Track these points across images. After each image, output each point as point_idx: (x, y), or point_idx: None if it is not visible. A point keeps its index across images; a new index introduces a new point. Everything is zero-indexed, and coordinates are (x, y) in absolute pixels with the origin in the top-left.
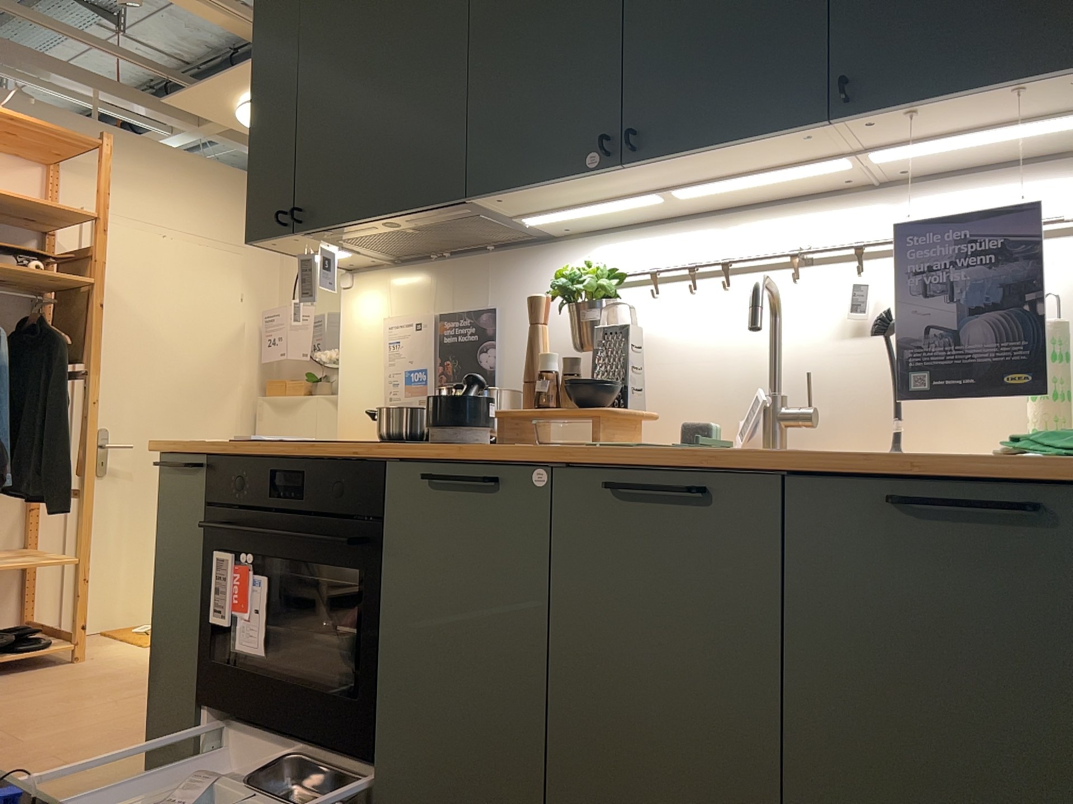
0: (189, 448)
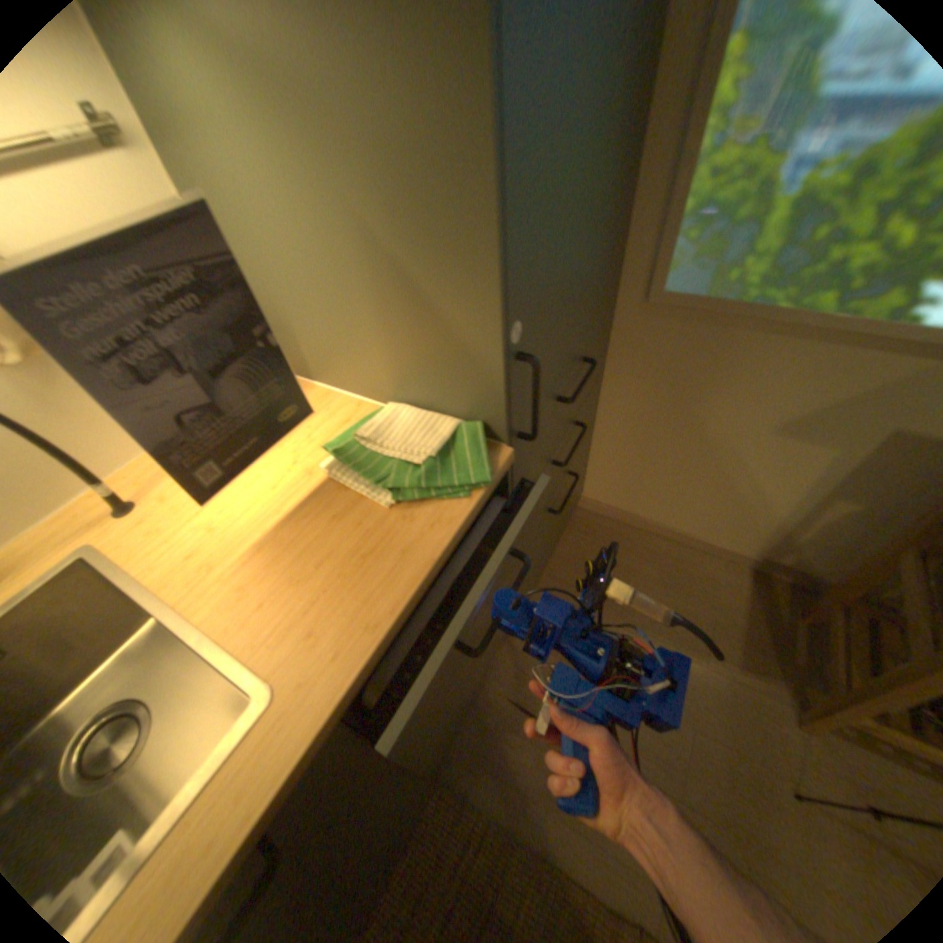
0: None
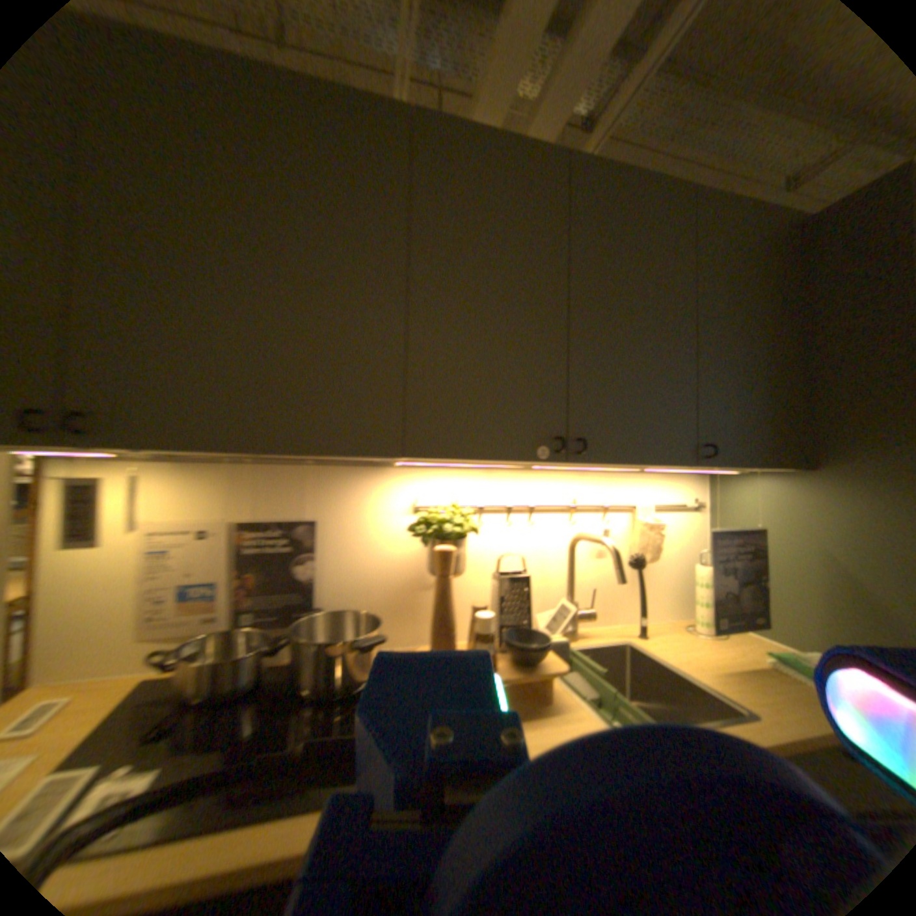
0: None
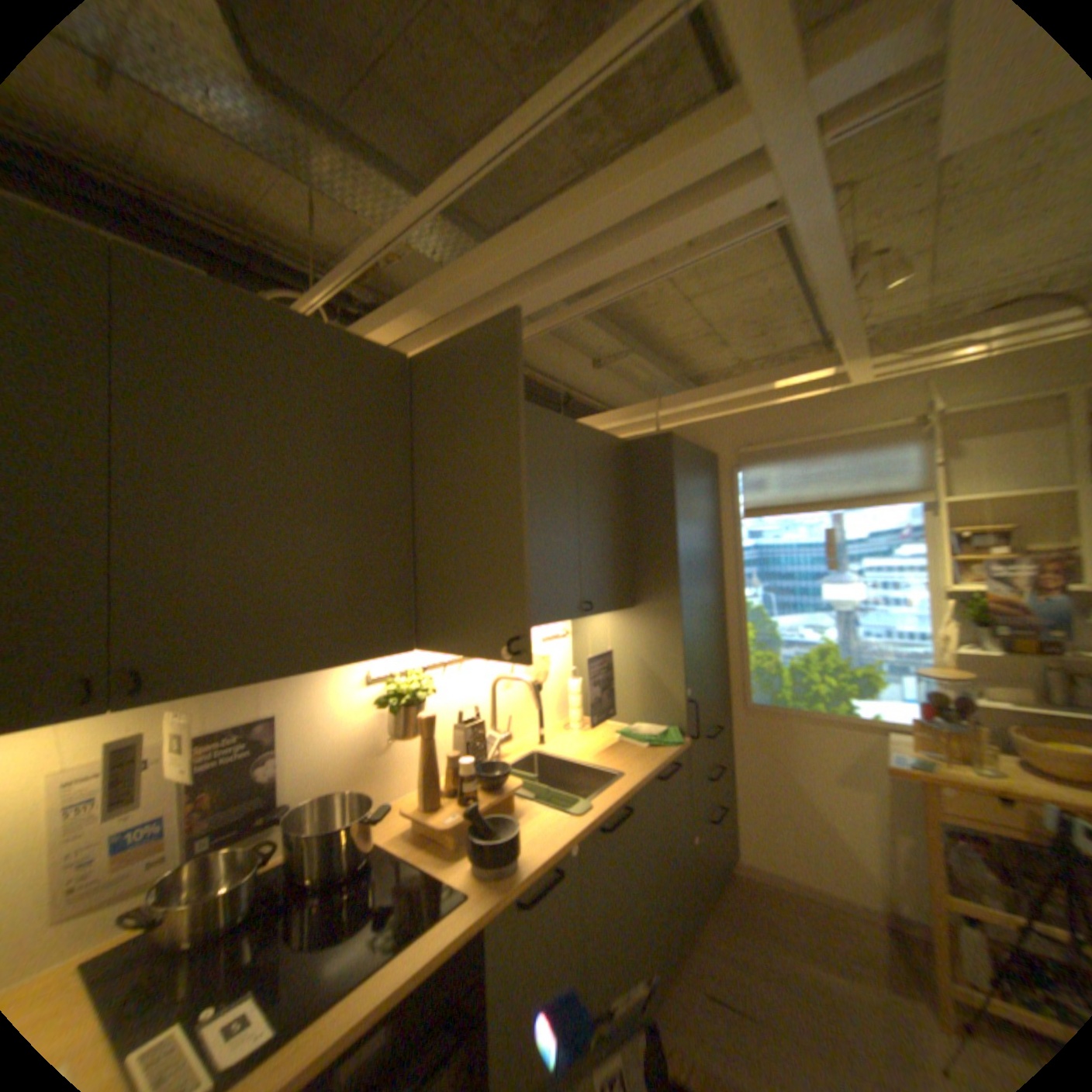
0: None
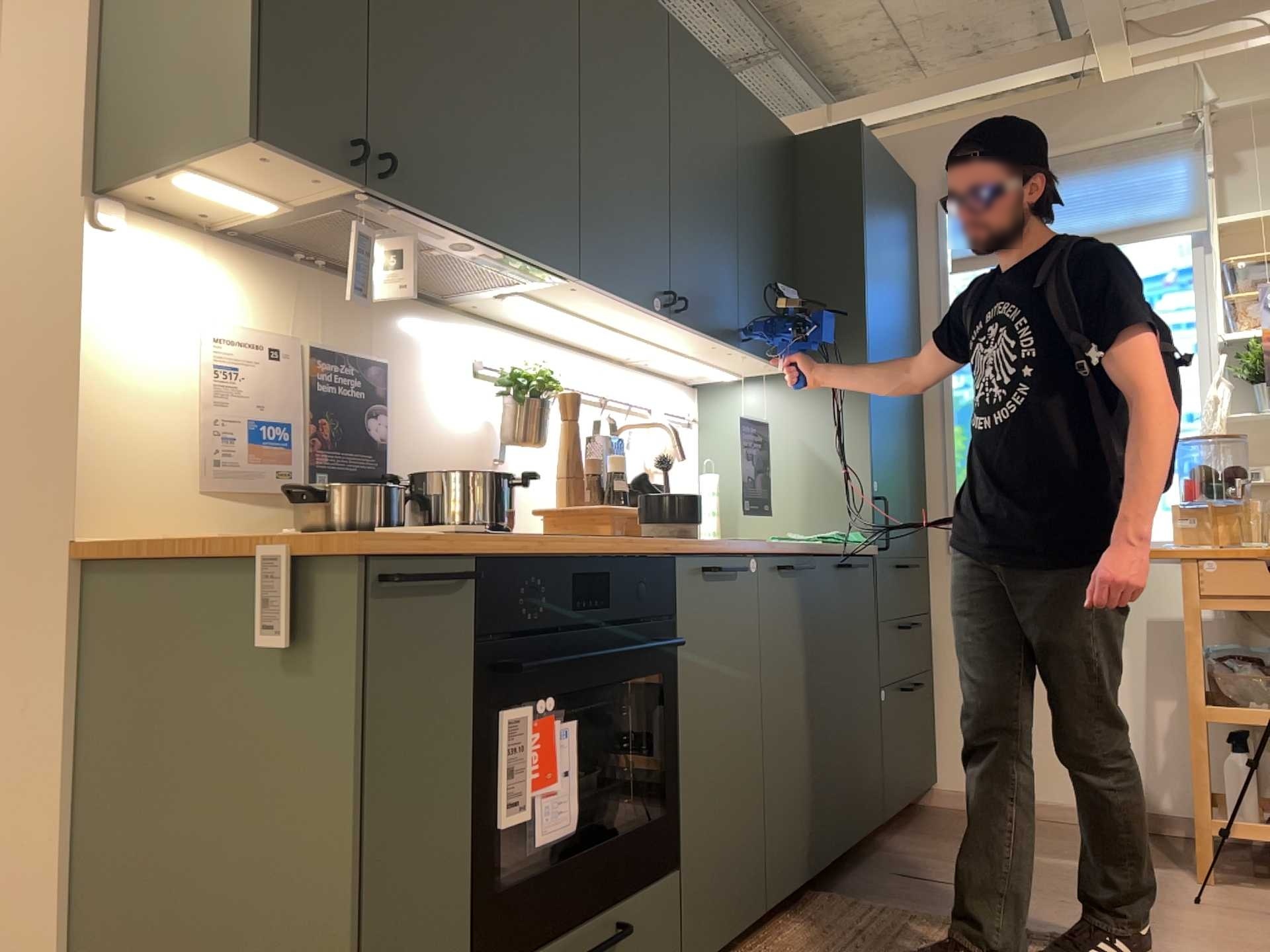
0: (451, 547)
